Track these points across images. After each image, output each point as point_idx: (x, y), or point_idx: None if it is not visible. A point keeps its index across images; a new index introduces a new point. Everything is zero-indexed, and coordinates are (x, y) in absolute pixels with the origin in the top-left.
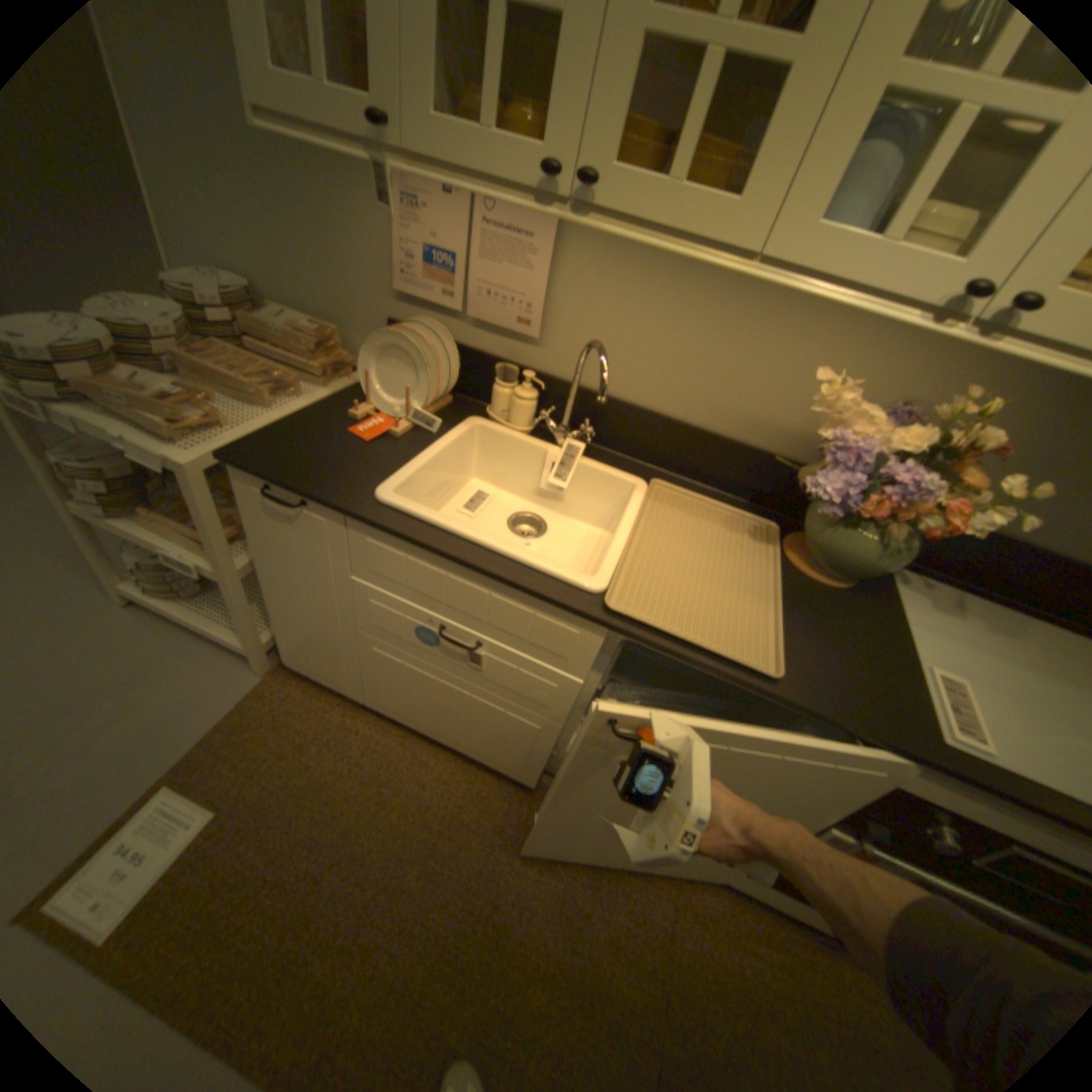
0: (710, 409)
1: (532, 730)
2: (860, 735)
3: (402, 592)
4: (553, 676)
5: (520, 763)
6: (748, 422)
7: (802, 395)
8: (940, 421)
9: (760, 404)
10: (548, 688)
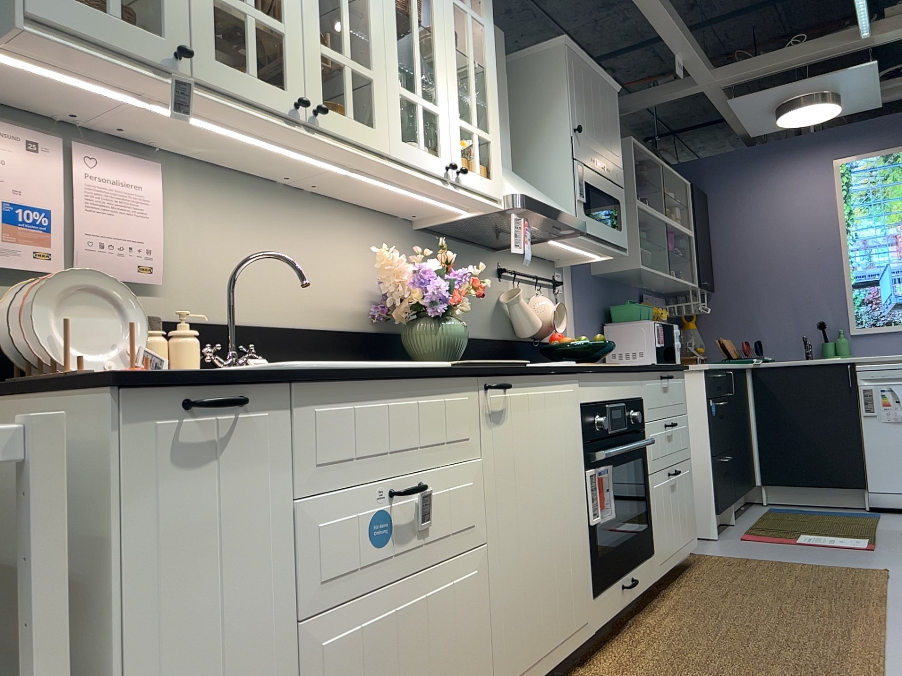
0: (306, 311)
1: (472, 582)
2: (564, 369)
3: (347, 473)
4: (466, 472)
5: (477, 673)
6: (330, 313)
7: (359, 275)
8: (429, 258)
9: (331, 298)
10: (468, 494)
